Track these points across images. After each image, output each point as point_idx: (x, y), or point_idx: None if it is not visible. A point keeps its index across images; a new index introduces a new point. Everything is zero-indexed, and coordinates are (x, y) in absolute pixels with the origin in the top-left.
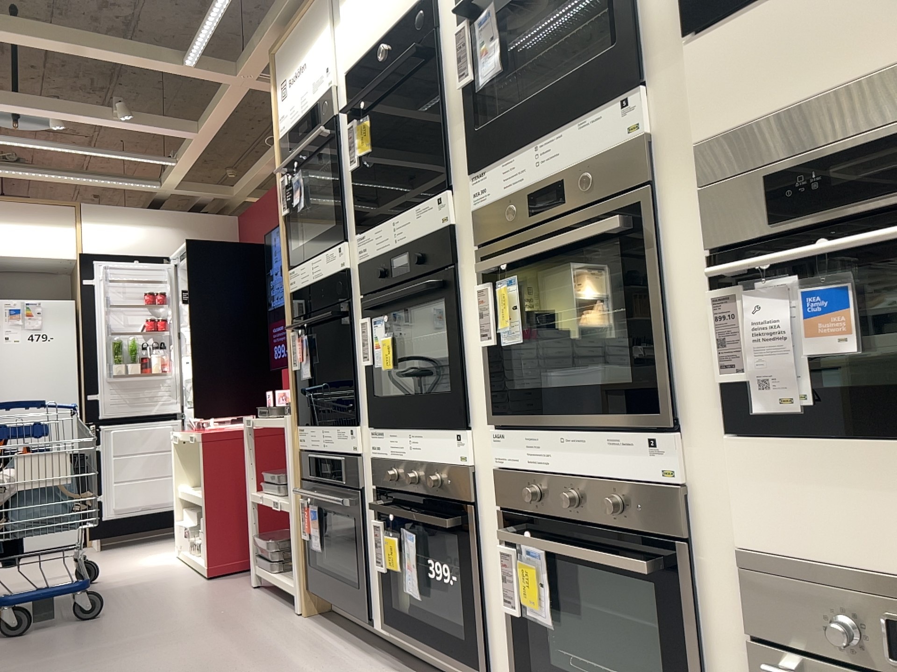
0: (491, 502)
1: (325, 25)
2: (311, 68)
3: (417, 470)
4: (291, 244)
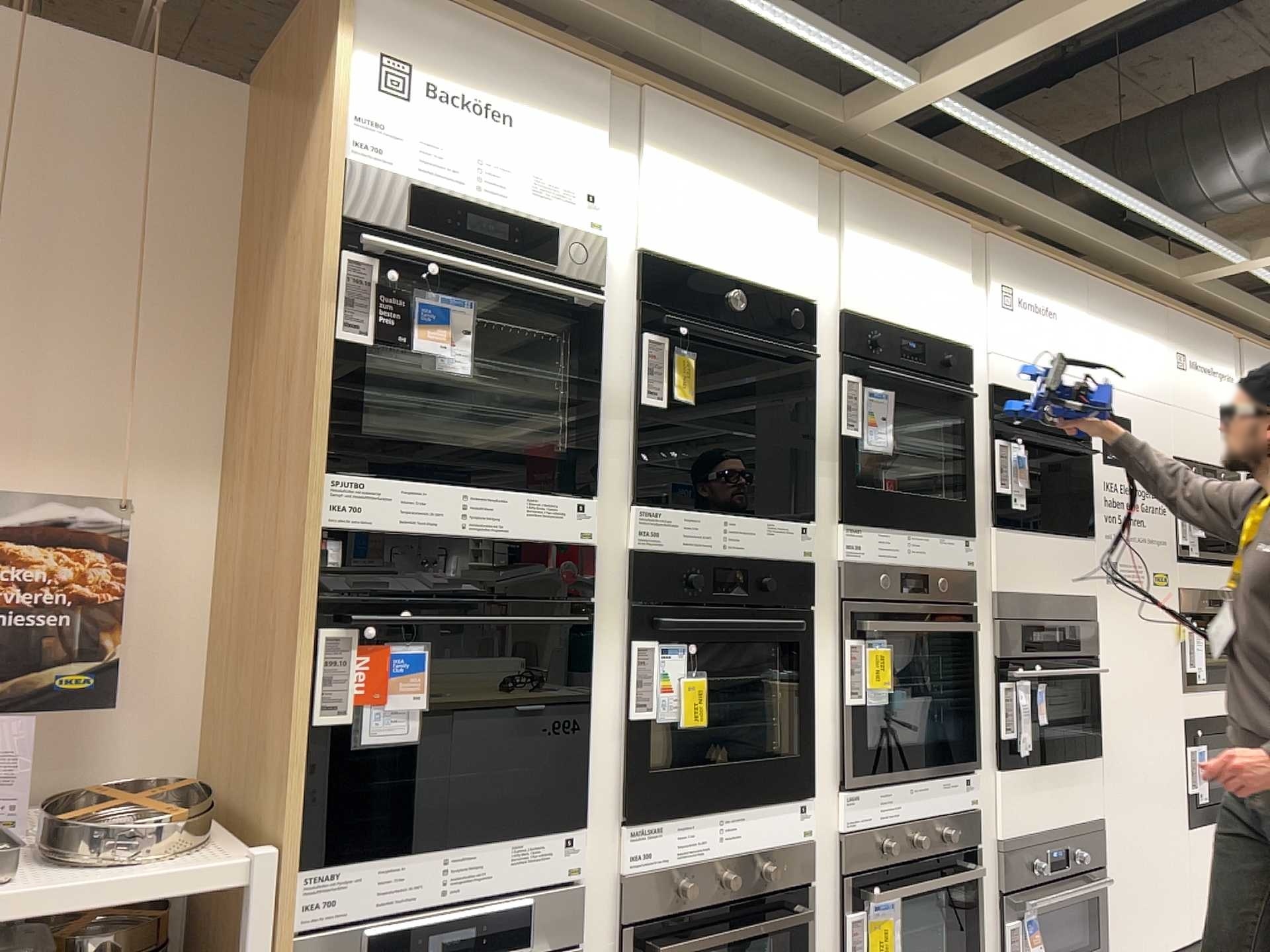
0: (825, 872)
1: (601, 126)
2: (539, 146)
3: (728, 866)
4: (359, 418)
